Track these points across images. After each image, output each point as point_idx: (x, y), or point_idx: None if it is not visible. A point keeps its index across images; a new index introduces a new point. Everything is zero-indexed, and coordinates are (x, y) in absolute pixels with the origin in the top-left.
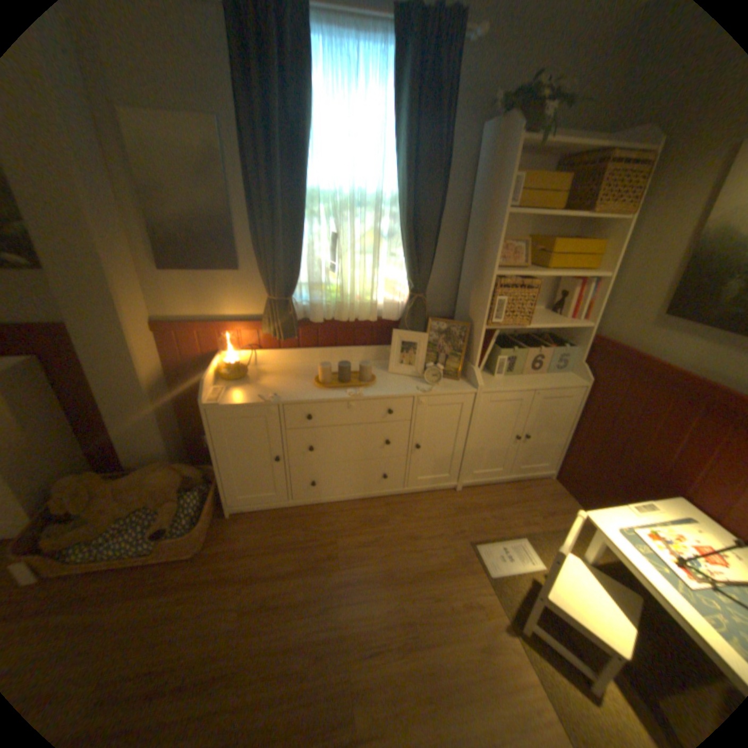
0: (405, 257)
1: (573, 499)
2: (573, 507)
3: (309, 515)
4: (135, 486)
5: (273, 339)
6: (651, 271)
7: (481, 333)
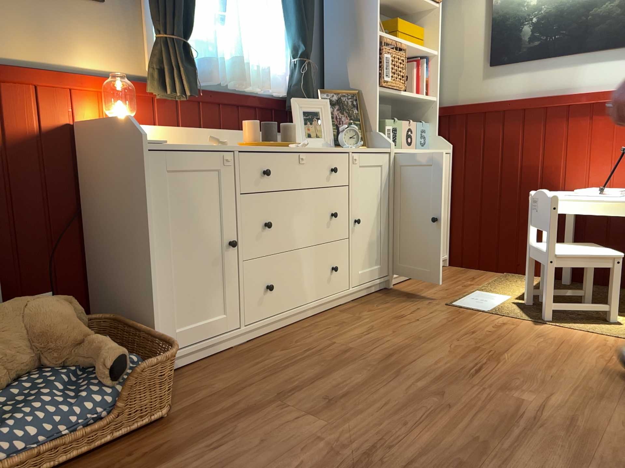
0: (291, 17)
1: (472, 268)
2: (477, 271)
3: (270, 341)
4: (5, 325)
5: (171, 93)
6: (464, 42)
7: (375, 94)
